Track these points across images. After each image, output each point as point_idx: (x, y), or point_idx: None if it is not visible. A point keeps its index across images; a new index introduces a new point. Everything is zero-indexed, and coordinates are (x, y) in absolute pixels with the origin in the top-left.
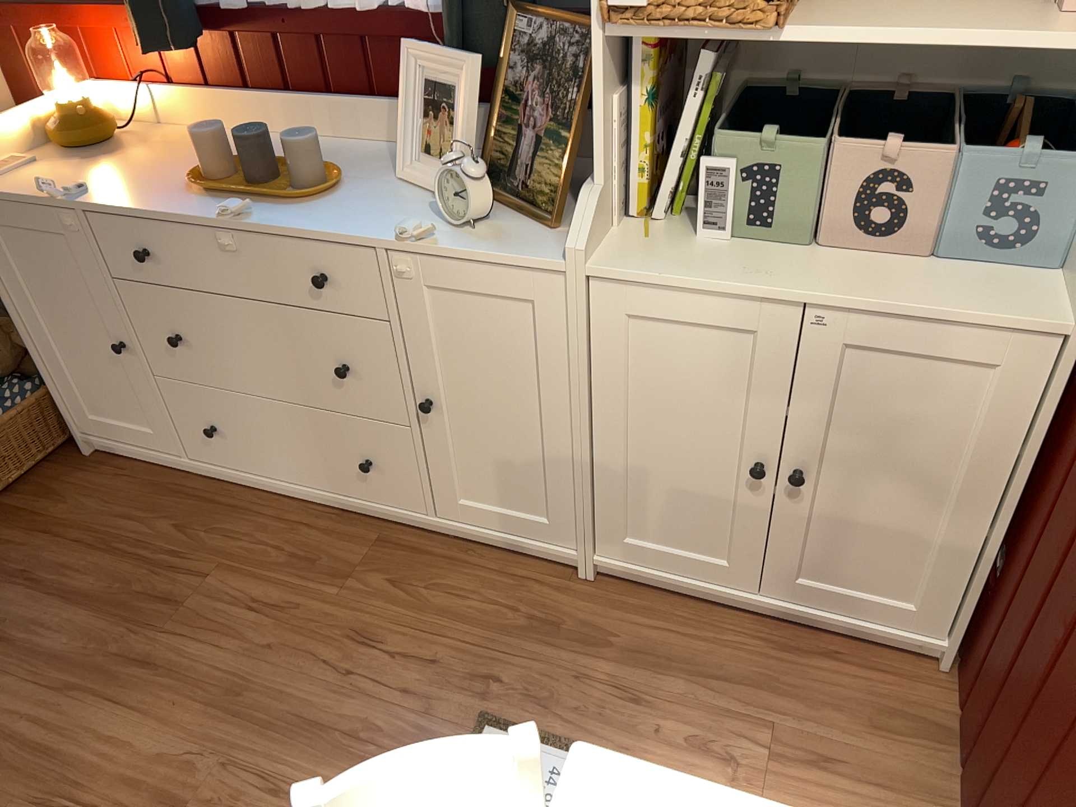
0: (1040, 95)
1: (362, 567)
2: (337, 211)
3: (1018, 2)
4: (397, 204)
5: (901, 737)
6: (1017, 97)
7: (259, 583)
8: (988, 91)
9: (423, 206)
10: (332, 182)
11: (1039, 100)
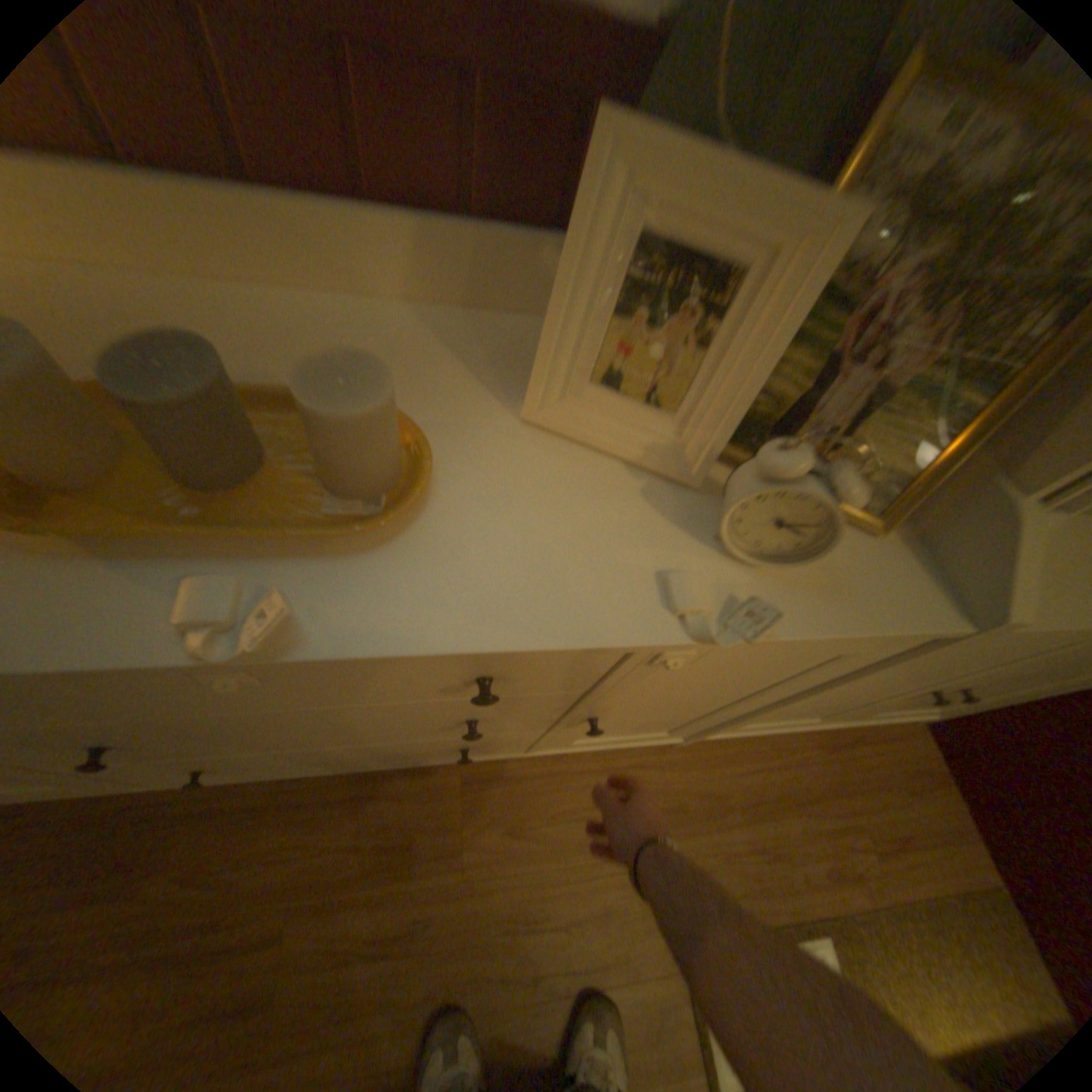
0: None
1: (467, 830)
2: (489, 556)
3: None
4: (587, 508)
5: (926, 799)
6: None
7: (357, 915)
8: None
9: (635, 506)
10: (425, 470)
11: None
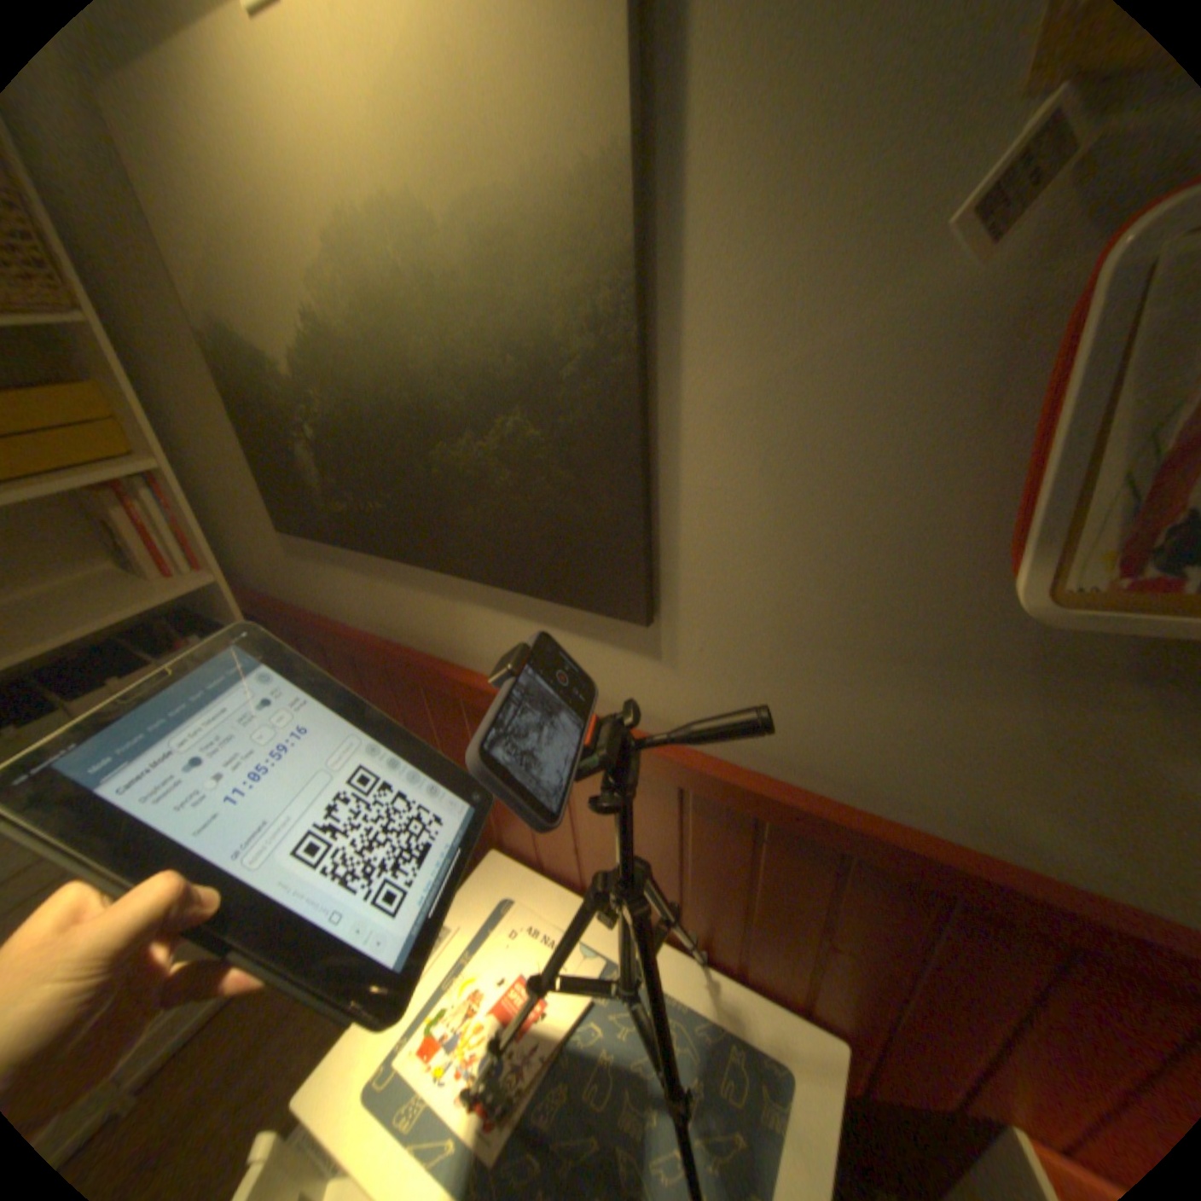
0: (162, 616)
1: None
2: None
3: (116, 588)
4: None
5: None
6: (151, 623)
7: None
8: (131, 629)
9: None
10: None
11: (164, 618)
